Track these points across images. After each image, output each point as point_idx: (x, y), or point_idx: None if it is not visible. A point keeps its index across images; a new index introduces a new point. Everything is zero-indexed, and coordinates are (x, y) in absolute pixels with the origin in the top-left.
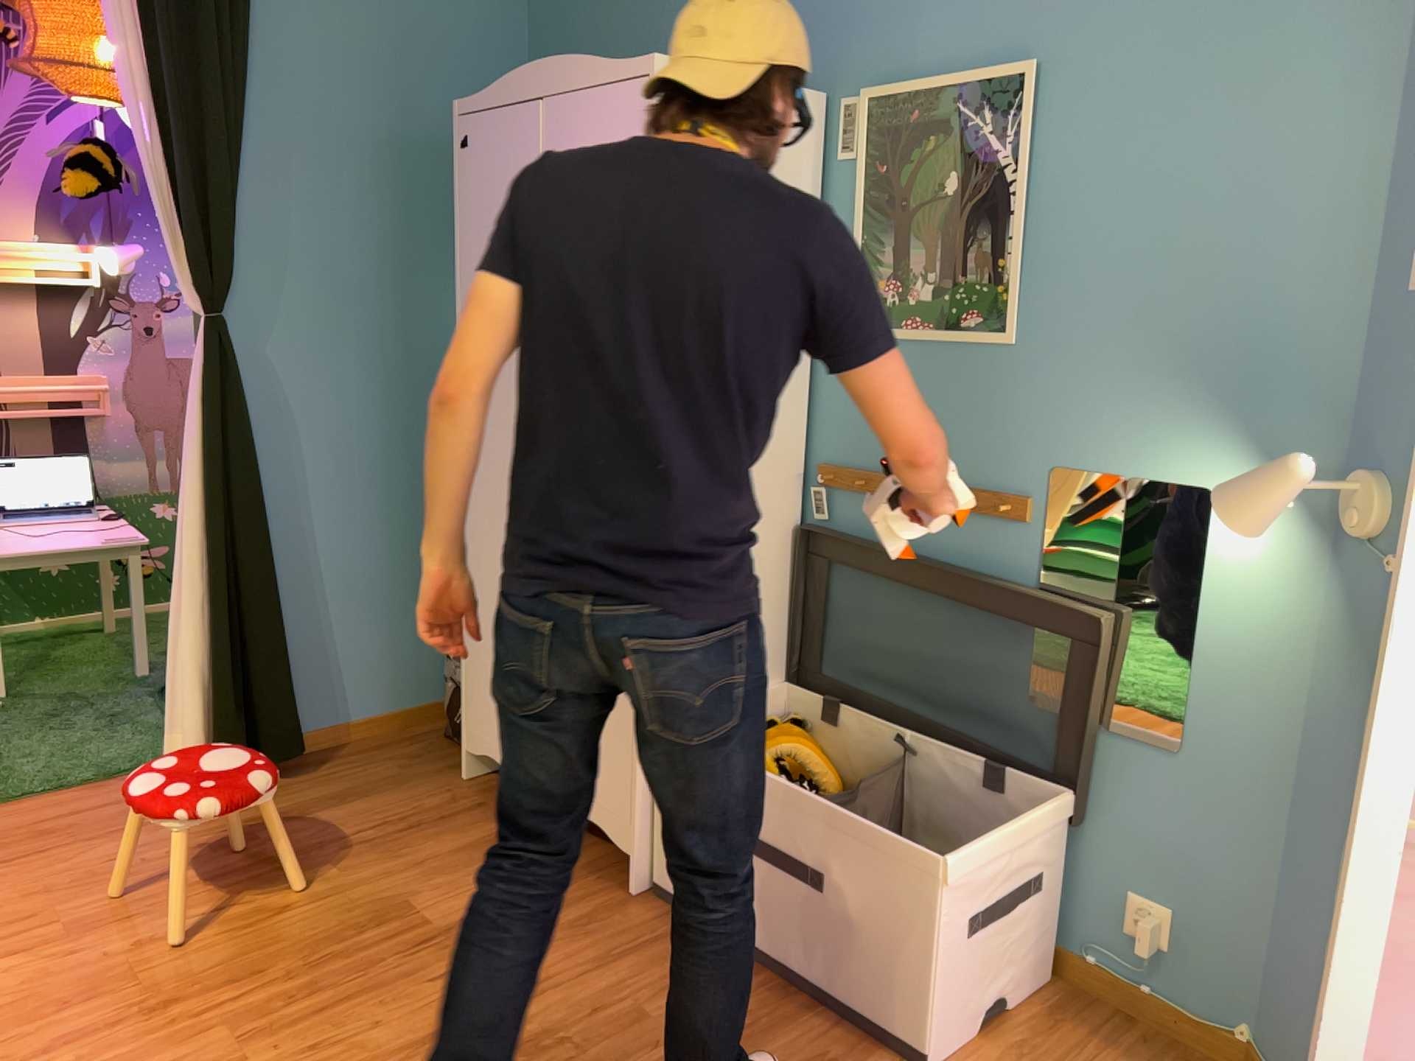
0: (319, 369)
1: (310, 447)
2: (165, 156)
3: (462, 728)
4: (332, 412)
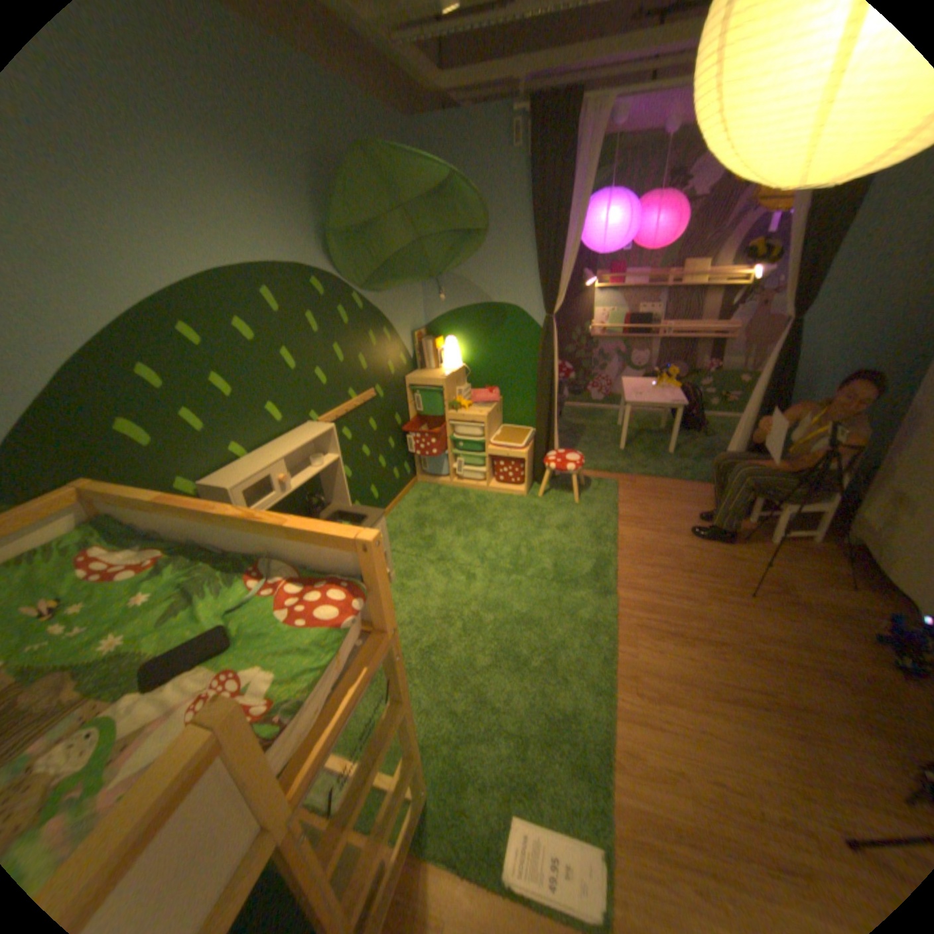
0: (844, 342)
1: (824, 378)
2: (800, 246)
3: (854, 524)
4: (843, 363)
